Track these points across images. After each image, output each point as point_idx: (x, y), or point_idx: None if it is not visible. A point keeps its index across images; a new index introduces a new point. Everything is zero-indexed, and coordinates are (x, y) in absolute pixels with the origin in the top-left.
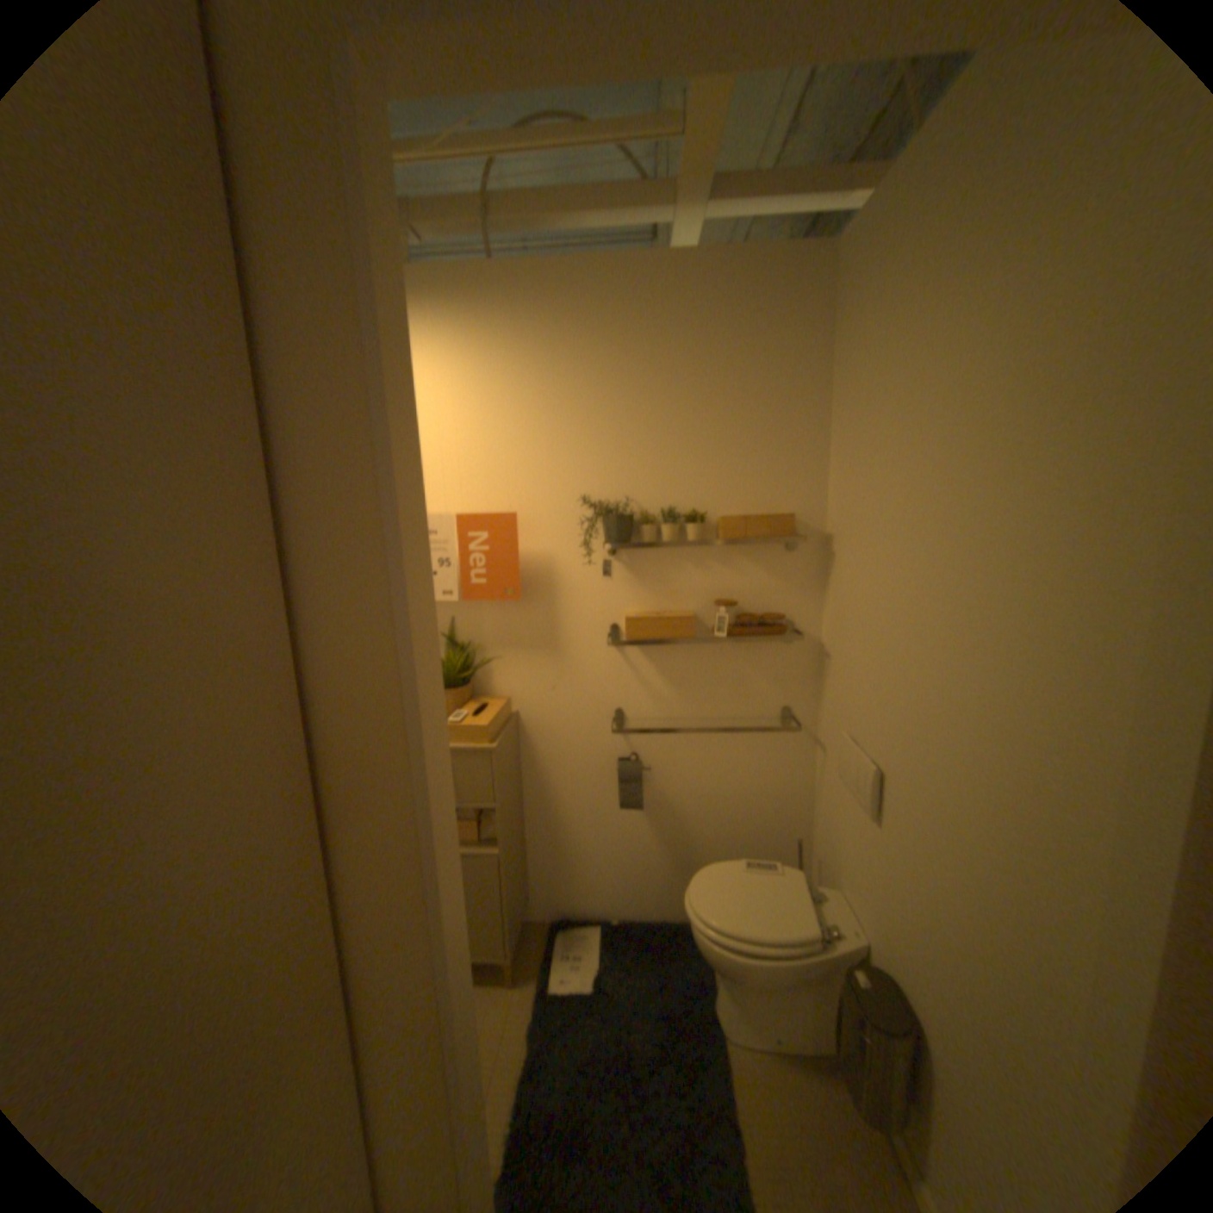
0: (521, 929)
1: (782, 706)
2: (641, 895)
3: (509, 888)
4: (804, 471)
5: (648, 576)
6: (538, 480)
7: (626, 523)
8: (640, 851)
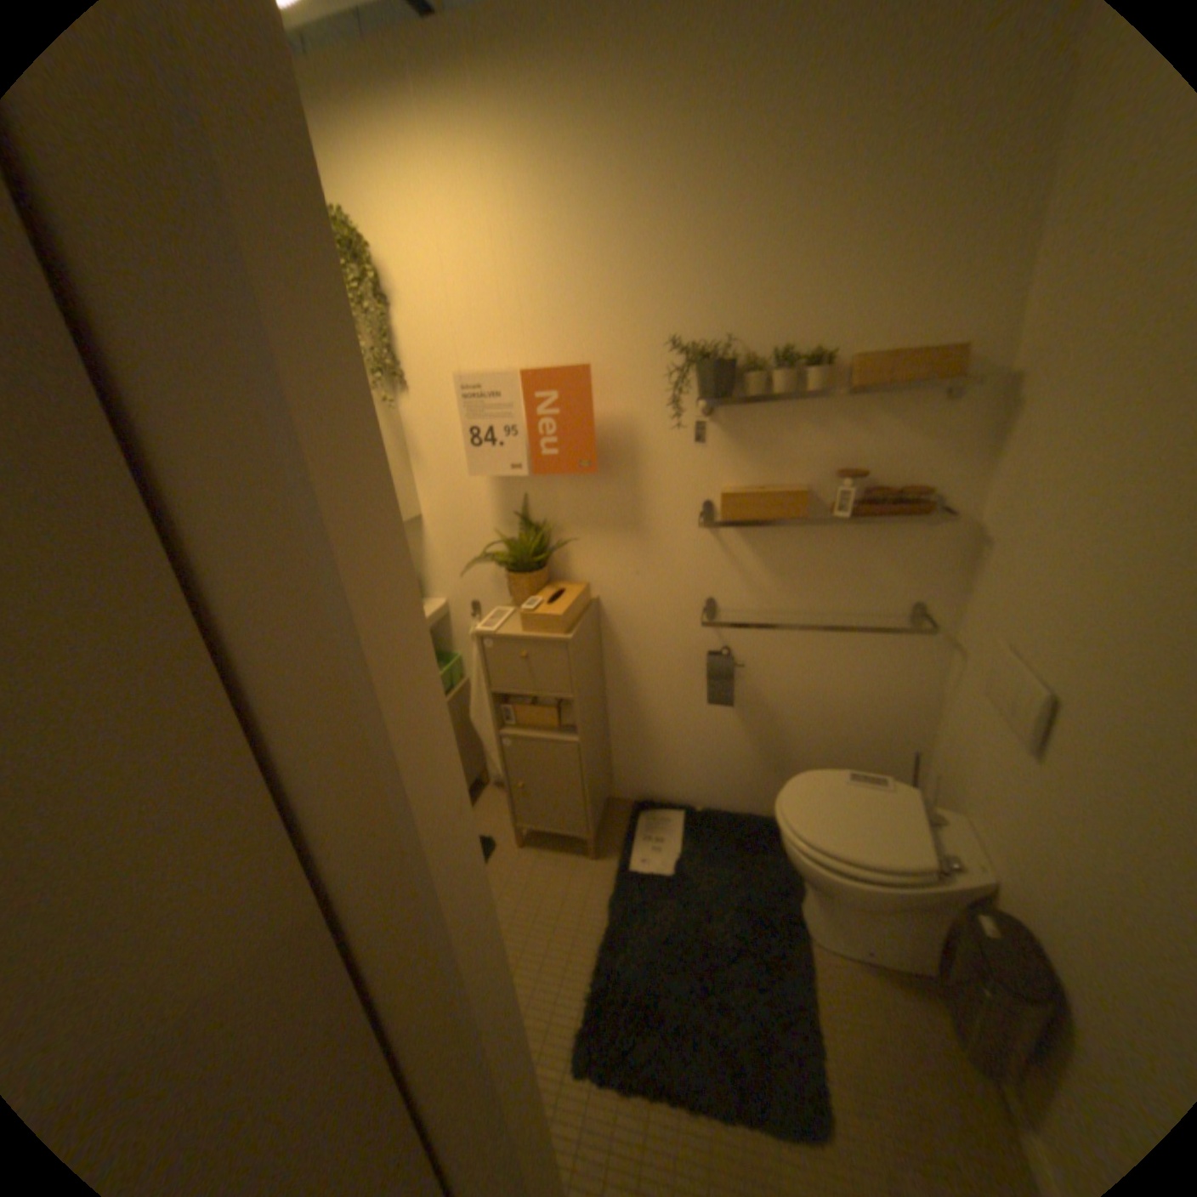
0: (604, 808)
1: (913, 602)
2: (727, 787)
3: (590, 774)
4: (992, 275)
5: (750, 441)
6: (615, 321)
7: (725, 371)
8: (728, 746)
